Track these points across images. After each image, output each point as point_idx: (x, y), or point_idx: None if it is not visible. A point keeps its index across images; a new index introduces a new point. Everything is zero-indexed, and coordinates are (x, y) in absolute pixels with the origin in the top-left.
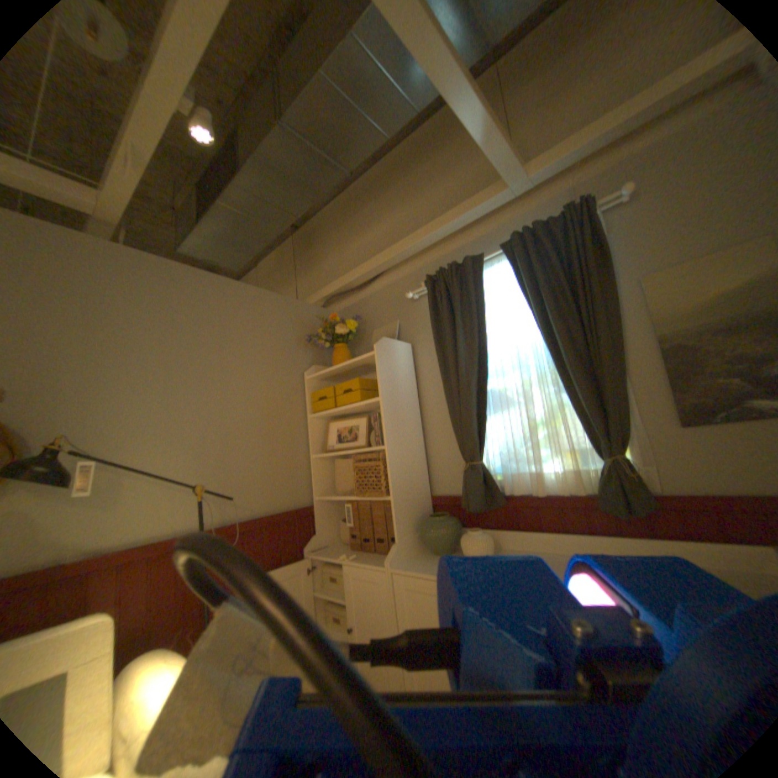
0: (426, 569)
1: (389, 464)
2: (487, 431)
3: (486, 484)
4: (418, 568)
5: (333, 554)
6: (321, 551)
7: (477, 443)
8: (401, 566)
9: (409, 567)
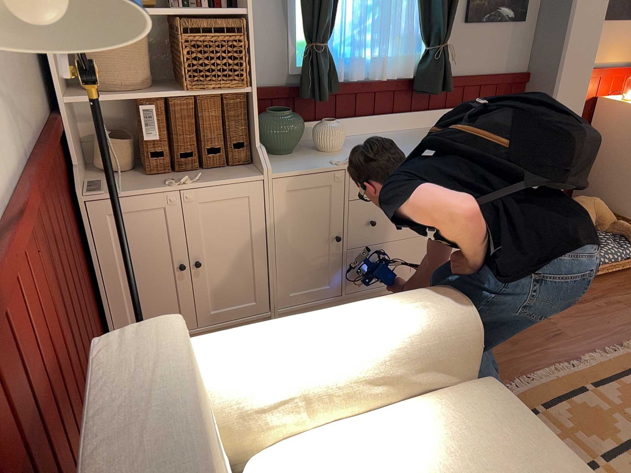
0: (308, 165)
1: (251, 42)
2: (337, 7)
3: (329, 70)
4: (297, 167)
5: (134, 186)
6: (105, 189)
7: (331, 21)
8: (274, 170)
9: (286, 169)
